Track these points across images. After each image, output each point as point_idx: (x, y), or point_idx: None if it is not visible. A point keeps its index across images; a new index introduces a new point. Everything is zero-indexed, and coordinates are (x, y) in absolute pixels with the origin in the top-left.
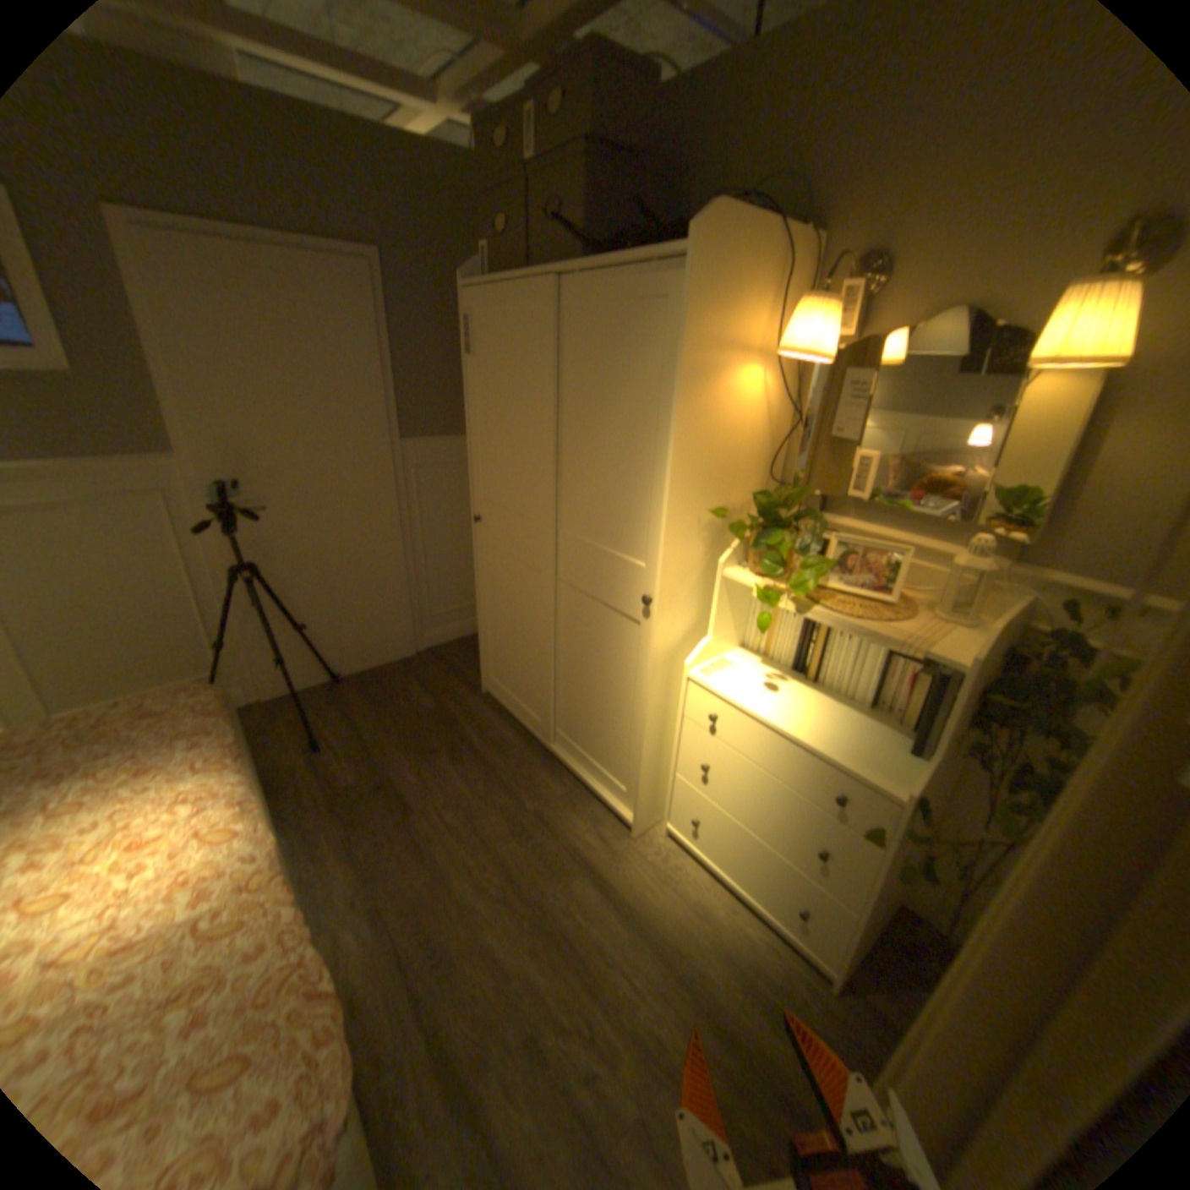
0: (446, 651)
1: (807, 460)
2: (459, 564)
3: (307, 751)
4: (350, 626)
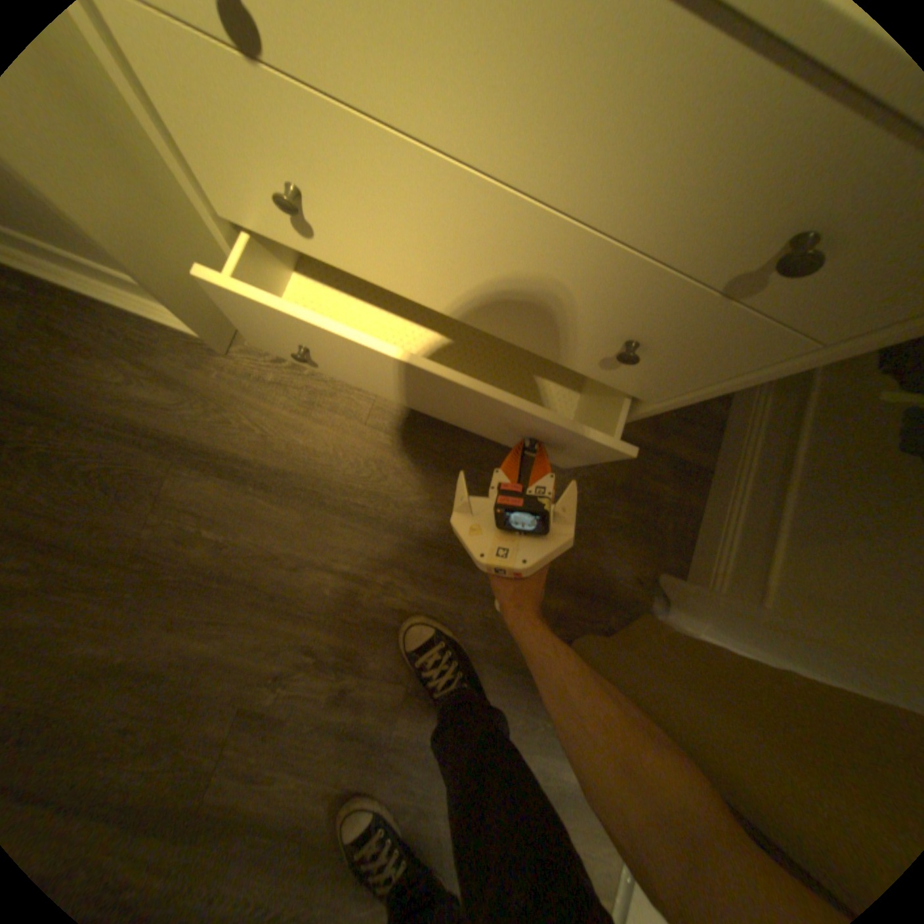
0: None
1: None
2: None
3: None
4: None
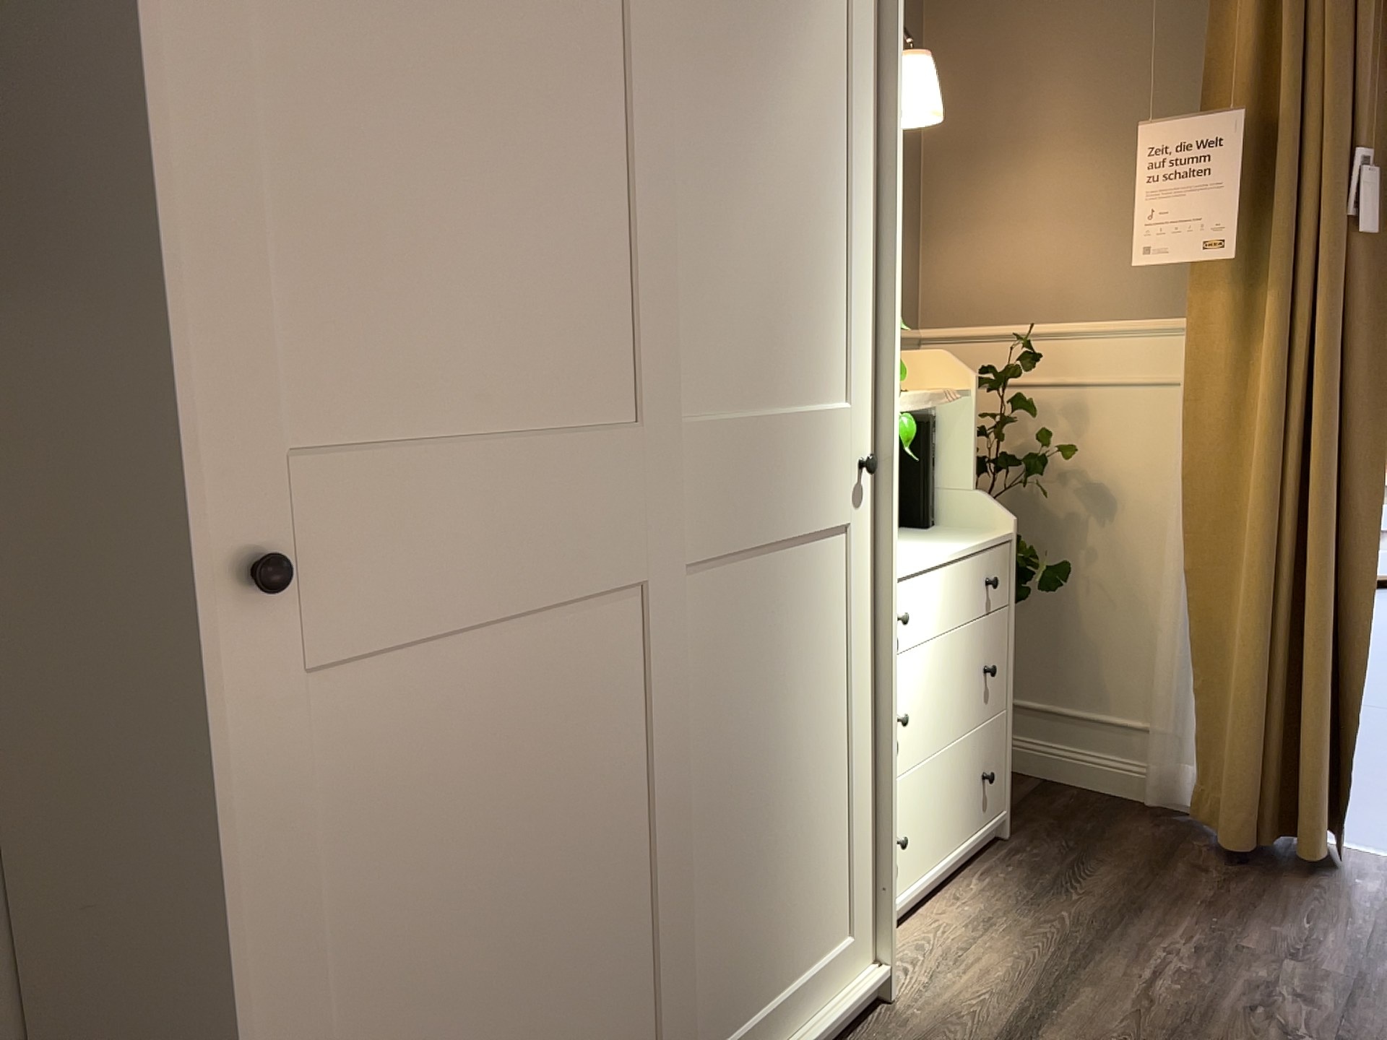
0: None
1: None
2: None
3: None
4: None
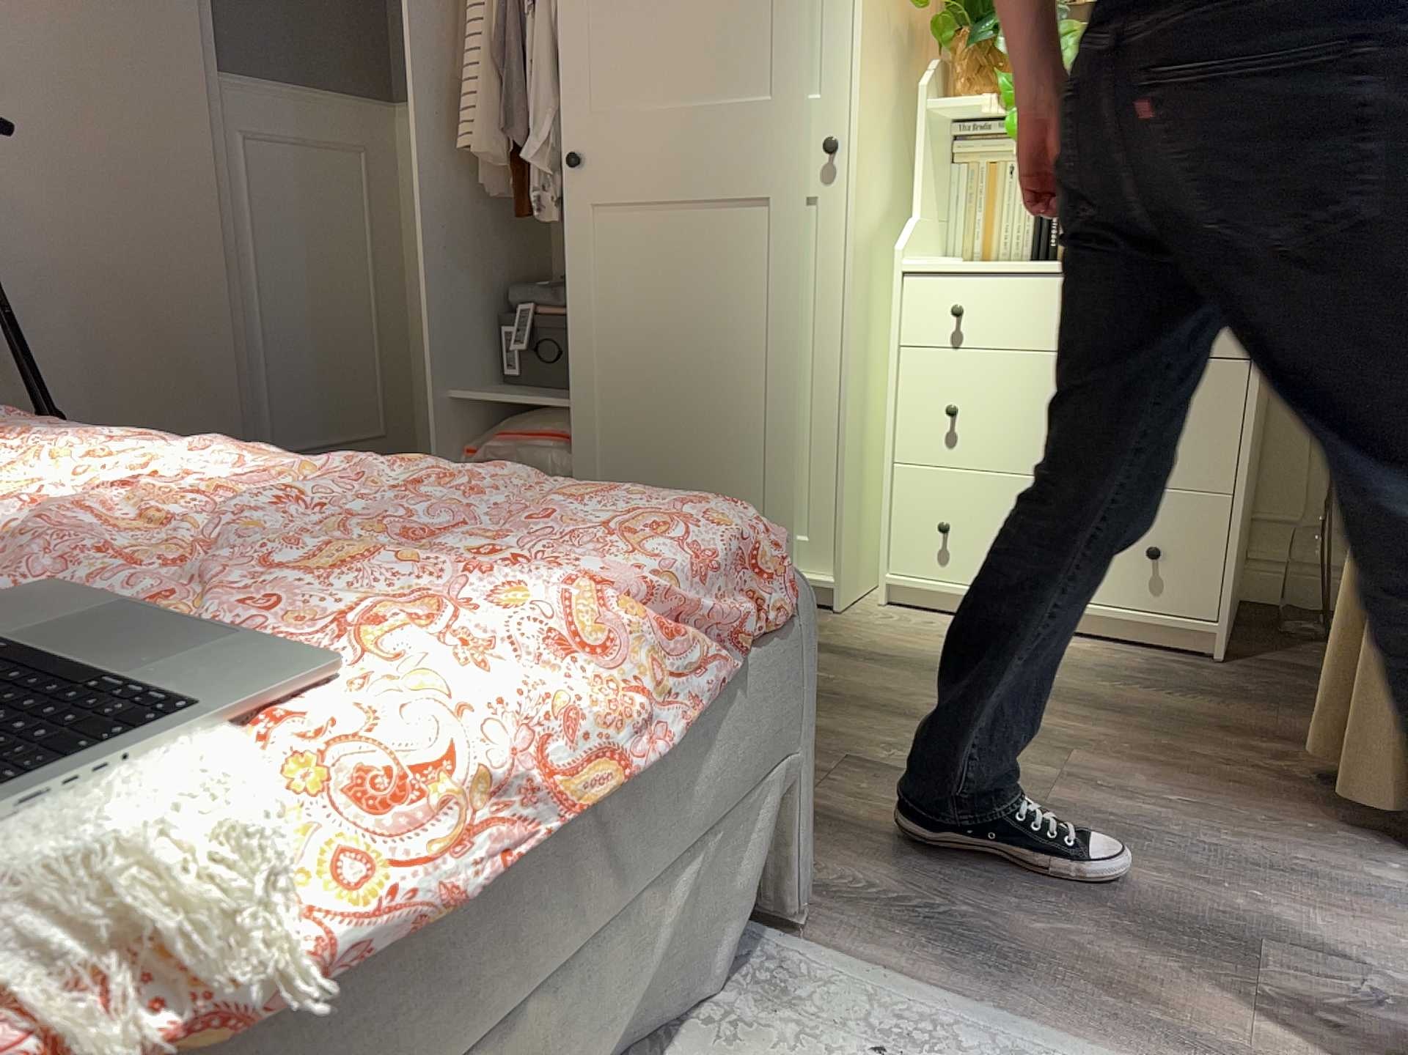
0: None
1: None
2: (324, 350)
3: None
4: None
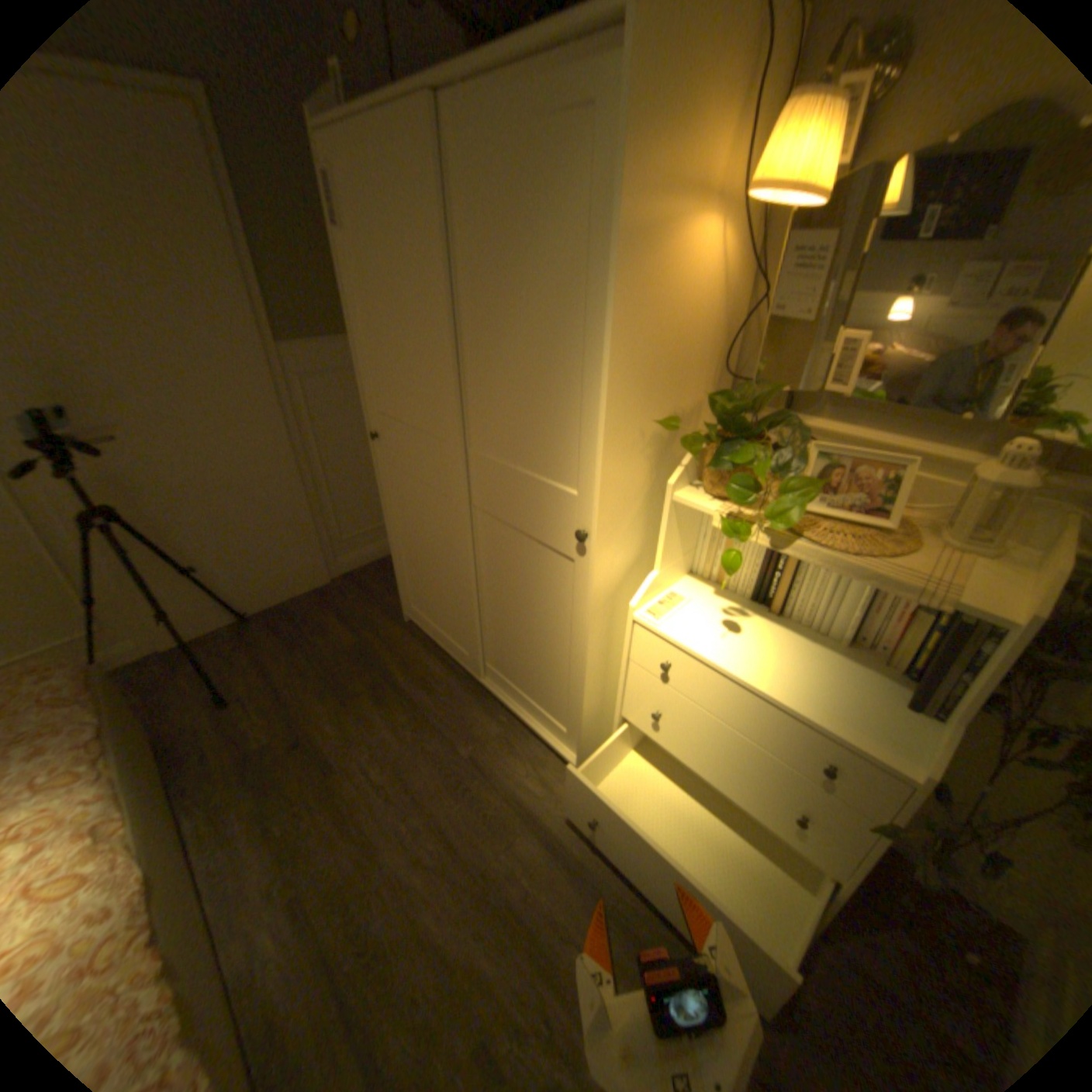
0: (362, 576)
1: (770, 347)
2: (365, 483)
3: (210, 710)
4: (248, 563)
